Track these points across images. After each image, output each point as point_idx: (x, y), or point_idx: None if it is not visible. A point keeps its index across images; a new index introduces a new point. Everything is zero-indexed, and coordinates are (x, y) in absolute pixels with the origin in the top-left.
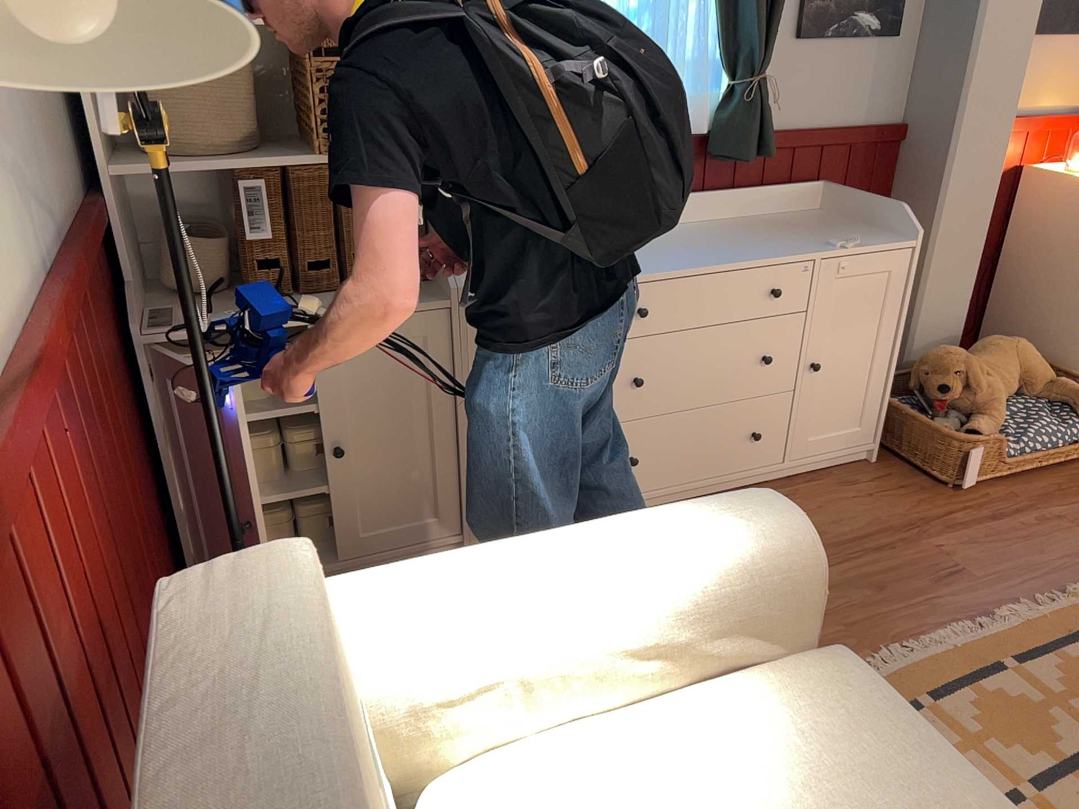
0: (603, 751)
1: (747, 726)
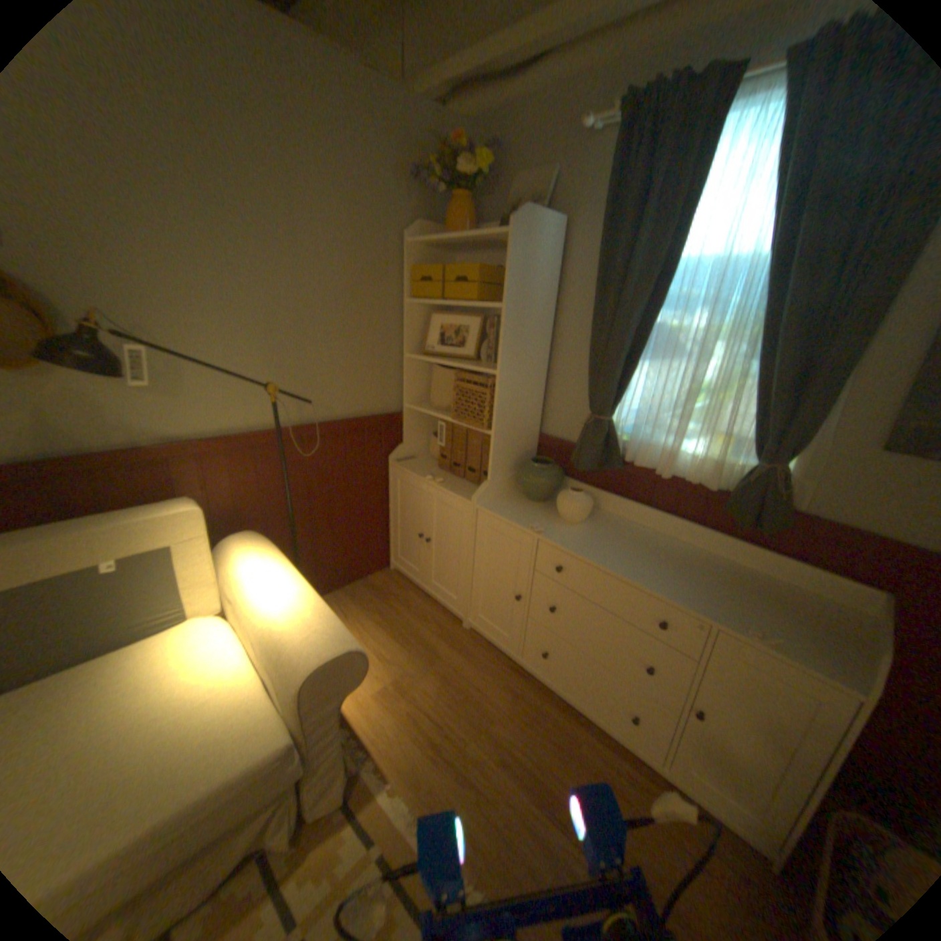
0: (222, 657)
1: (228, 703)
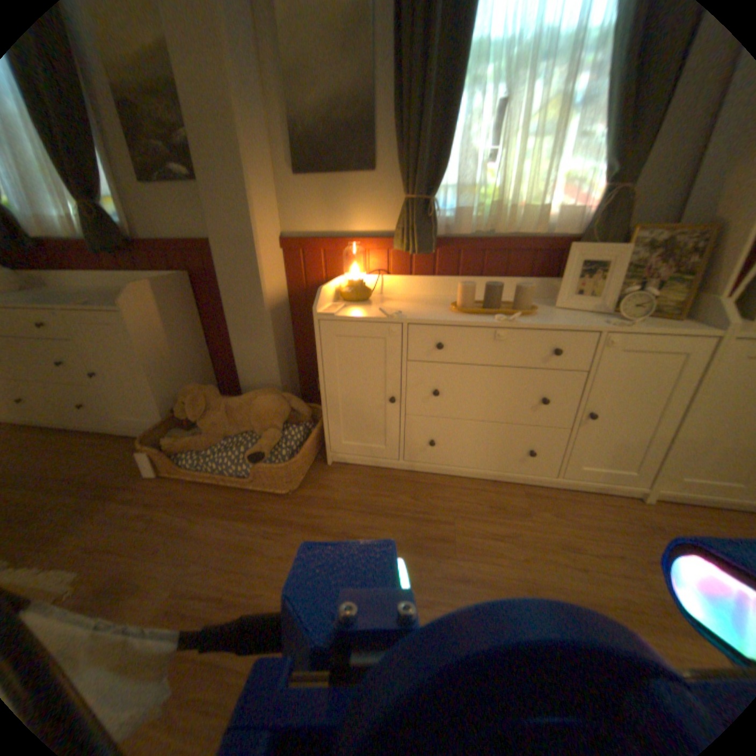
0: None
1: None
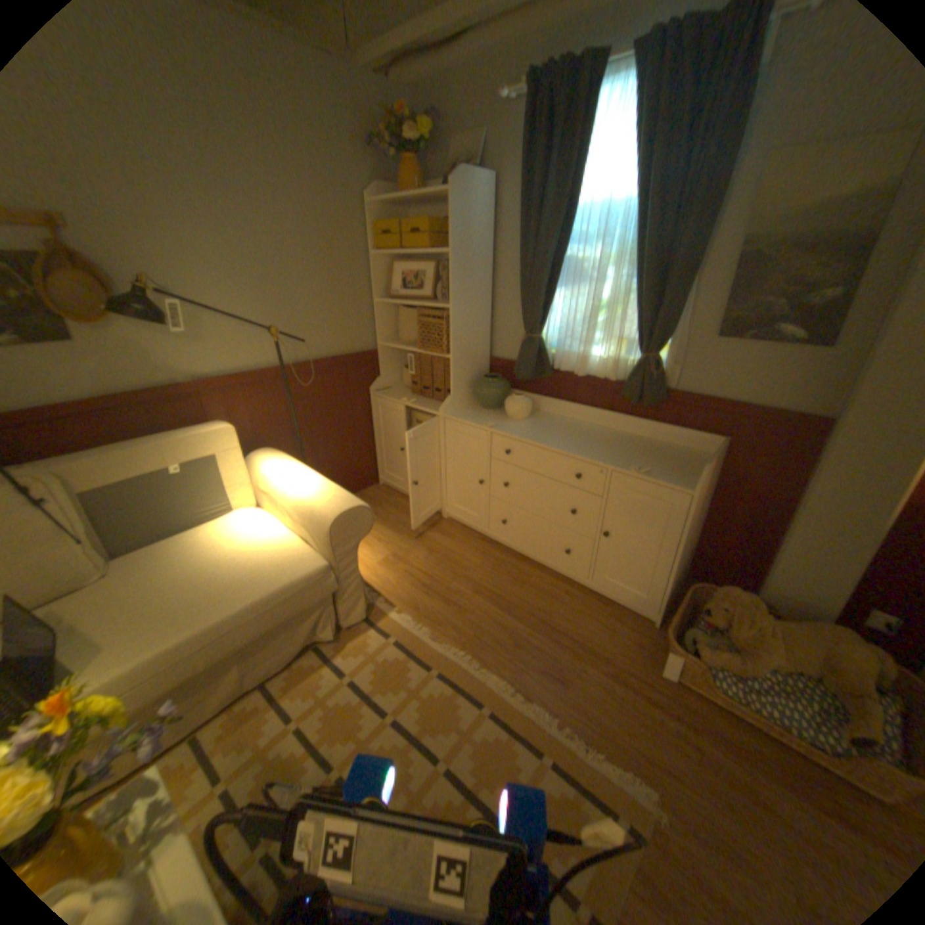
0: (267, 527)
1: (279, 548)
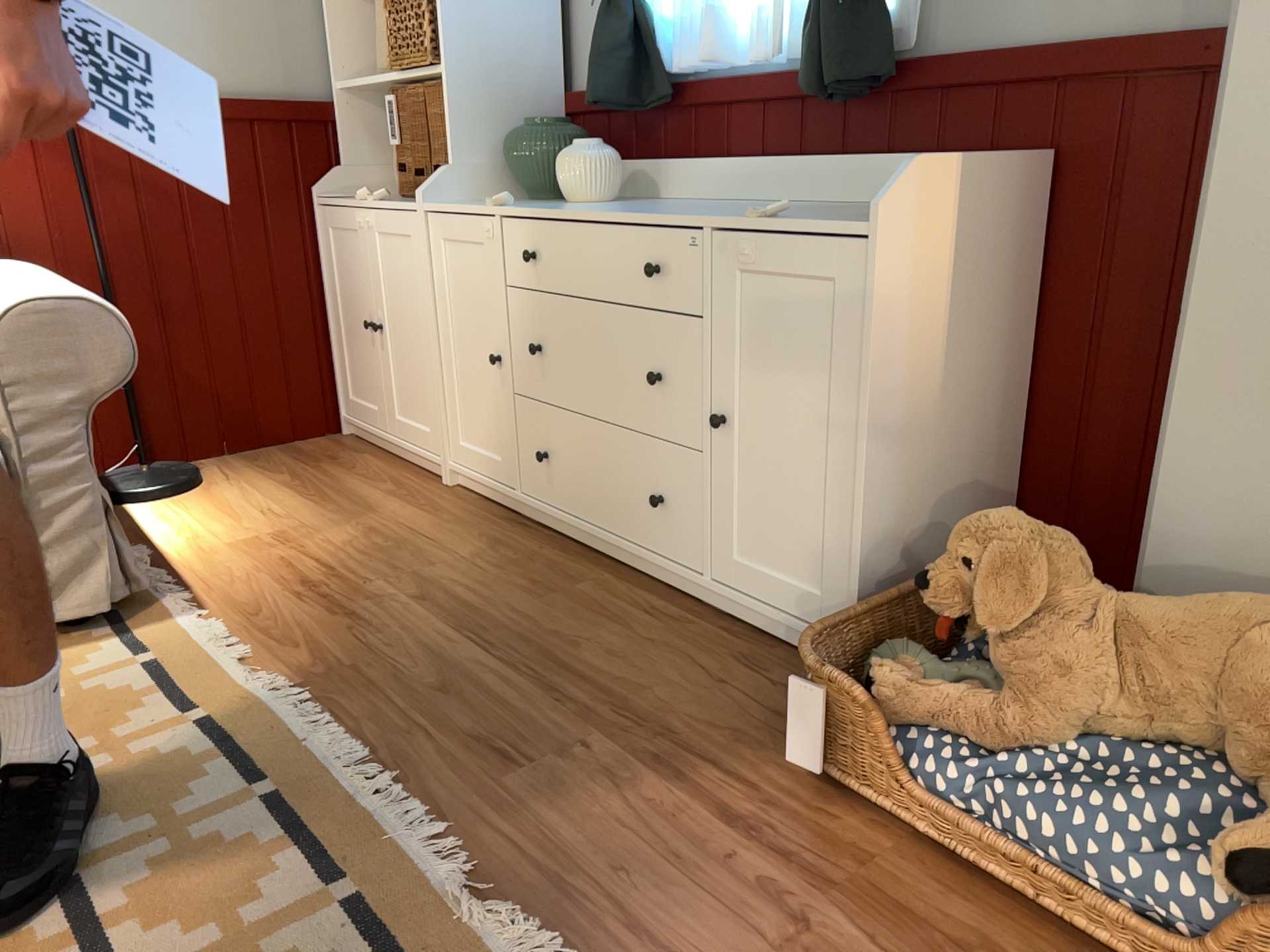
0: None
1: None
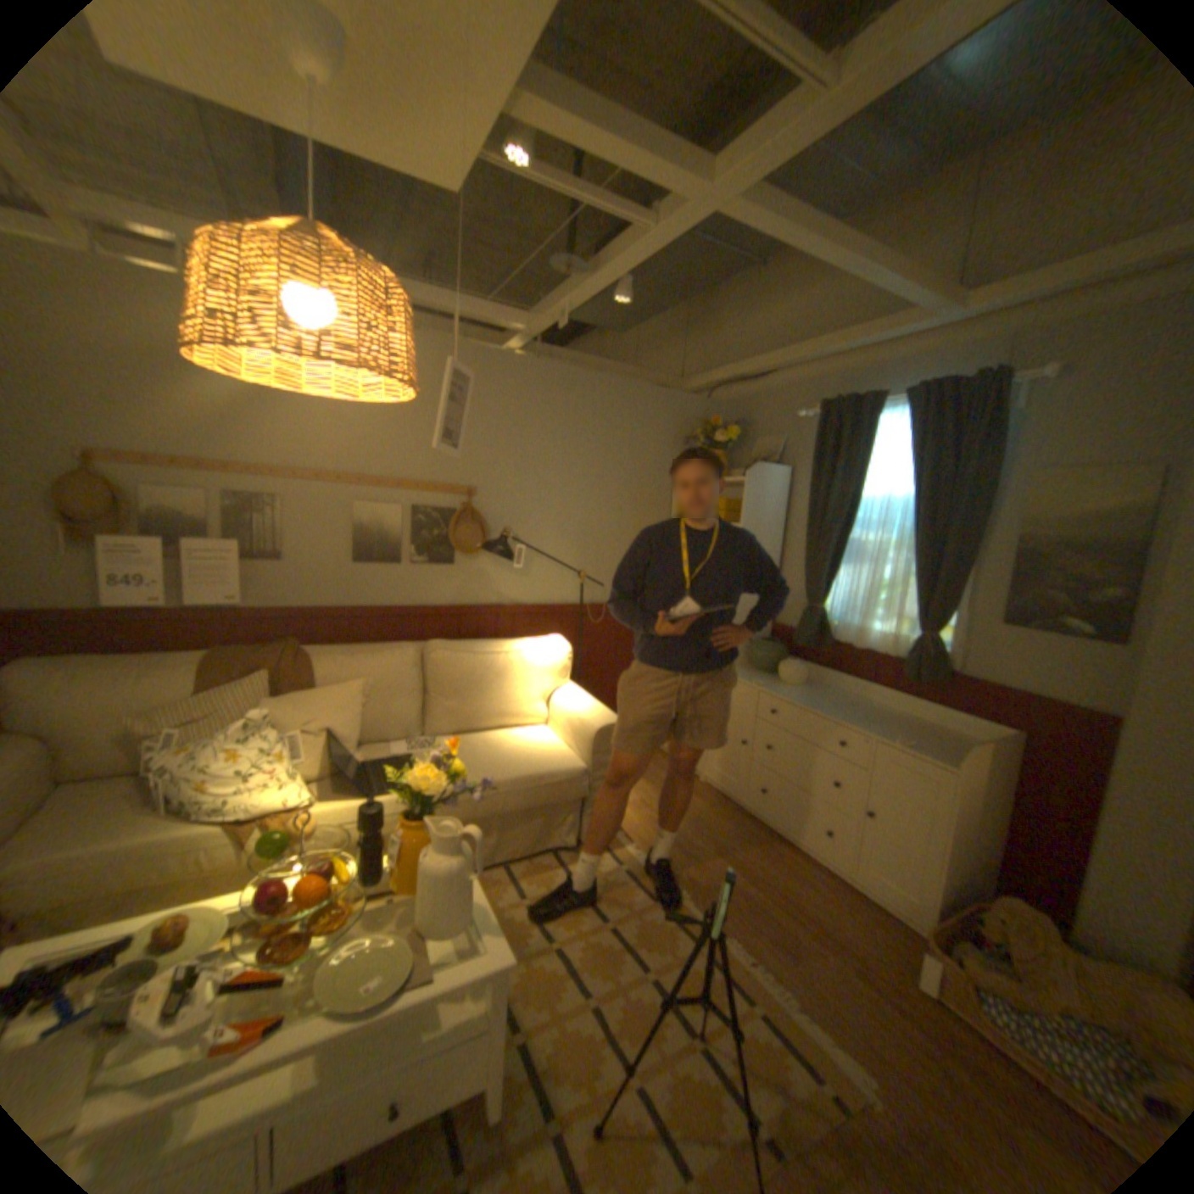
0: (541, 733)
1: (549, 748)
